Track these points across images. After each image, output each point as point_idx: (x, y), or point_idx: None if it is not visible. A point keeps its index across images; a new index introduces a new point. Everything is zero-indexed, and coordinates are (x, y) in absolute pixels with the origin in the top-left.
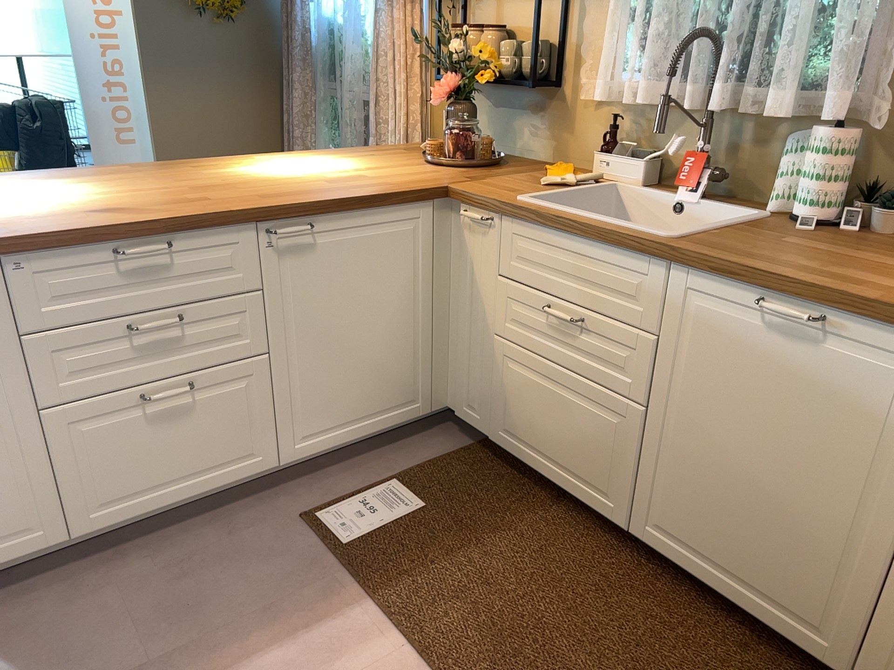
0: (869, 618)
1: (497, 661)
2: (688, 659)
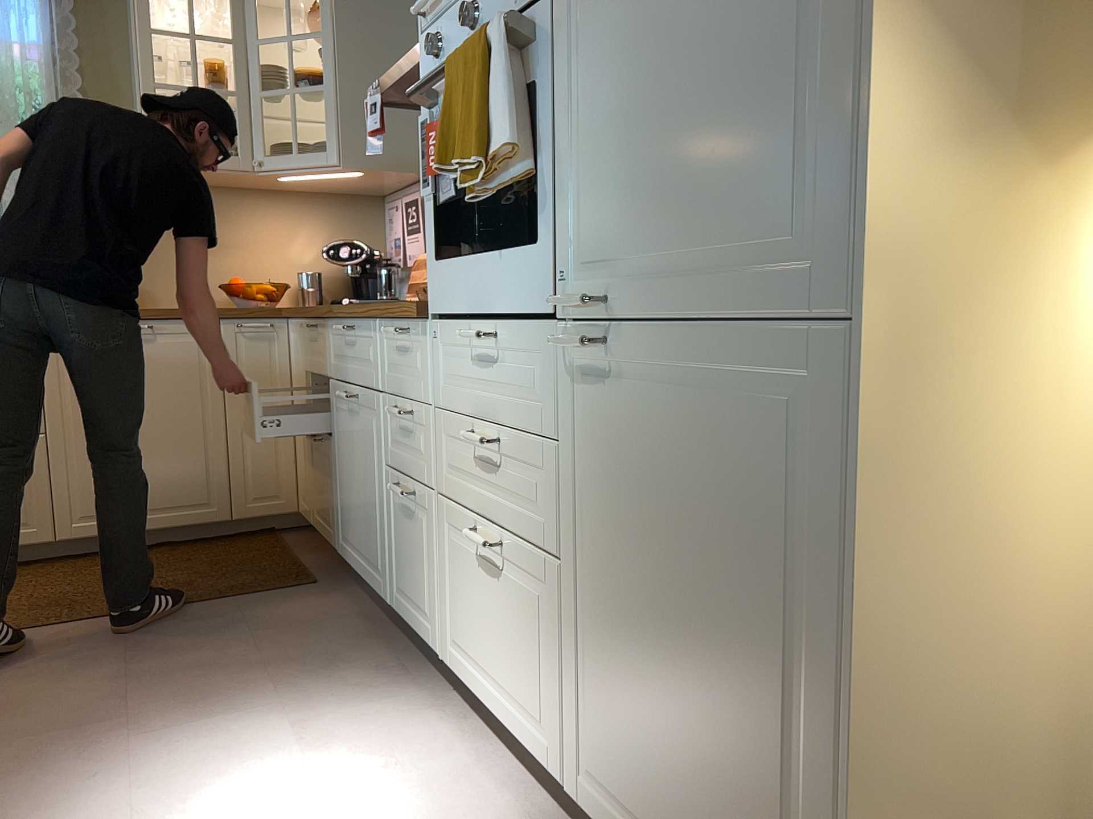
0: (227, 476)
1: (66, 610)
2: (157, 563)
